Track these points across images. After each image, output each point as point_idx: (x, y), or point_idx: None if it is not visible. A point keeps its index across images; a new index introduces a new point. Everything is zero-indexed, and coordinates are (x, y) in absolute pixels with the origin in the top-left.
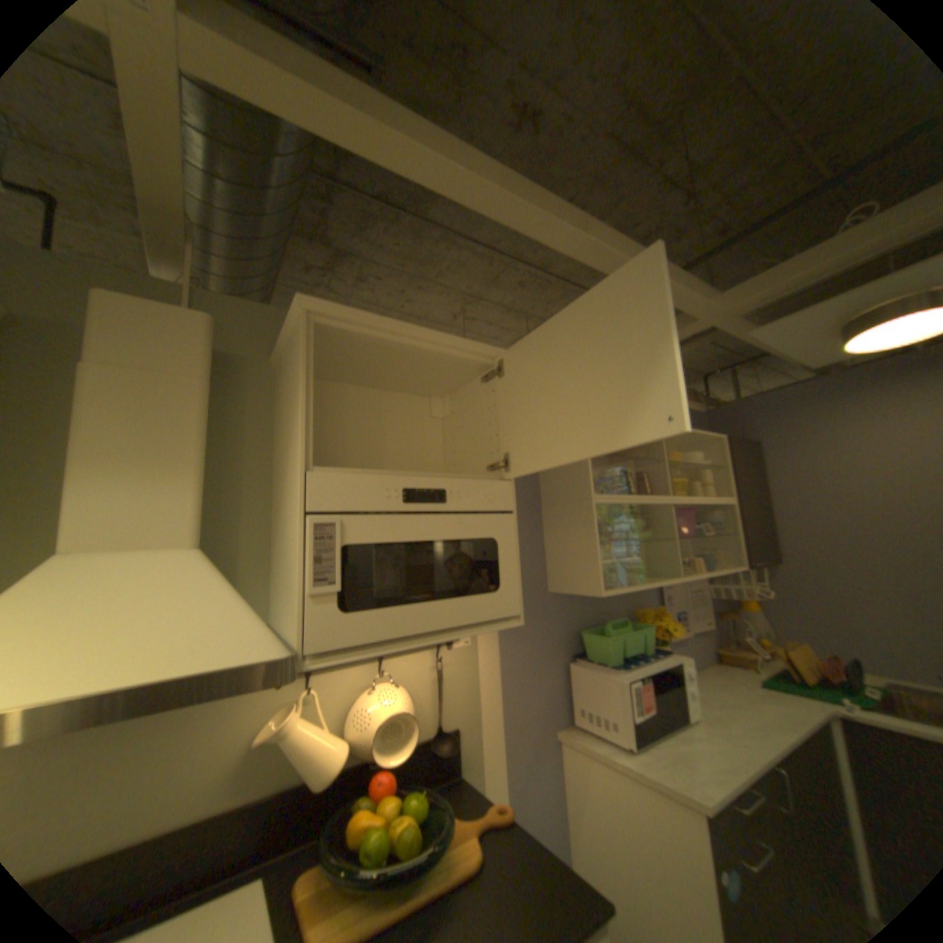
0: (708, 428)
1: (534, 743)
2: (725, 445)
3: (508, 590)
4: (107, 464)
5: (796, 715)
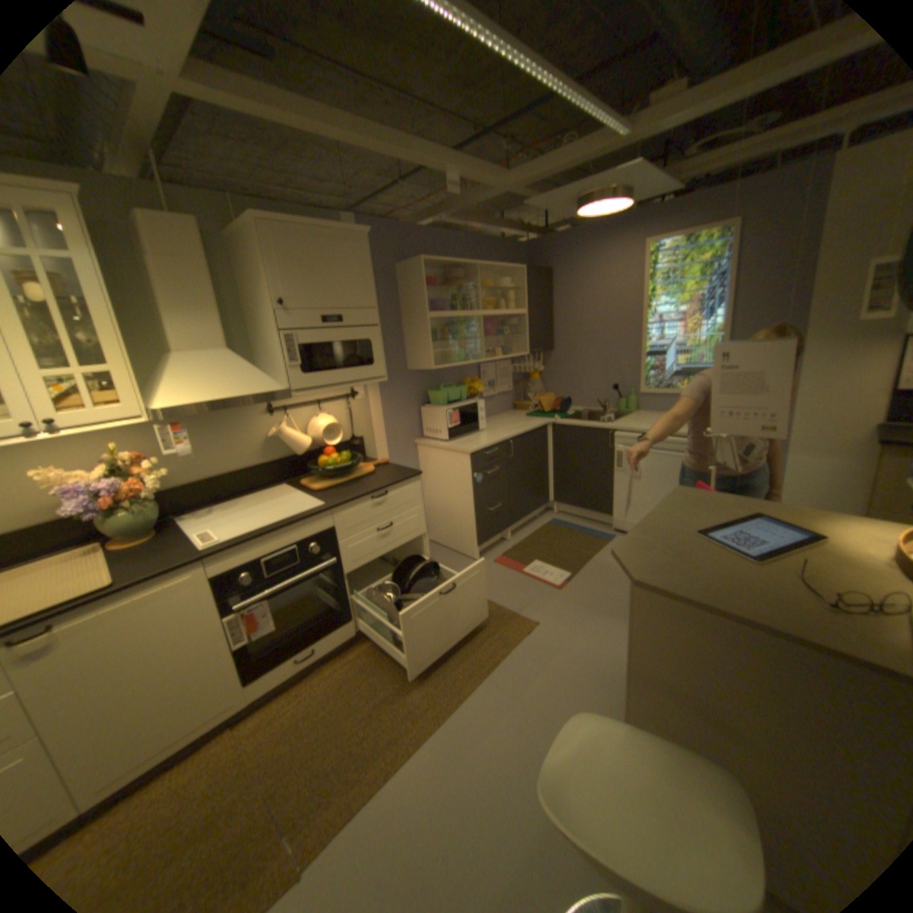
0: (526, 255)
1: (402, 444)
2: (524, 273)
3: (378, 364)
4: (178, 309)
5: (530, 424)
